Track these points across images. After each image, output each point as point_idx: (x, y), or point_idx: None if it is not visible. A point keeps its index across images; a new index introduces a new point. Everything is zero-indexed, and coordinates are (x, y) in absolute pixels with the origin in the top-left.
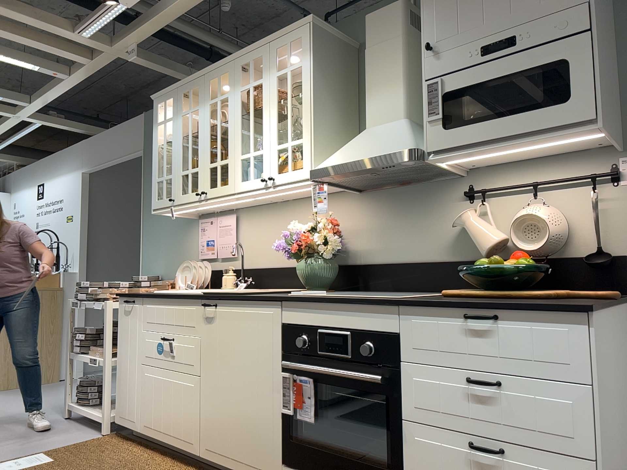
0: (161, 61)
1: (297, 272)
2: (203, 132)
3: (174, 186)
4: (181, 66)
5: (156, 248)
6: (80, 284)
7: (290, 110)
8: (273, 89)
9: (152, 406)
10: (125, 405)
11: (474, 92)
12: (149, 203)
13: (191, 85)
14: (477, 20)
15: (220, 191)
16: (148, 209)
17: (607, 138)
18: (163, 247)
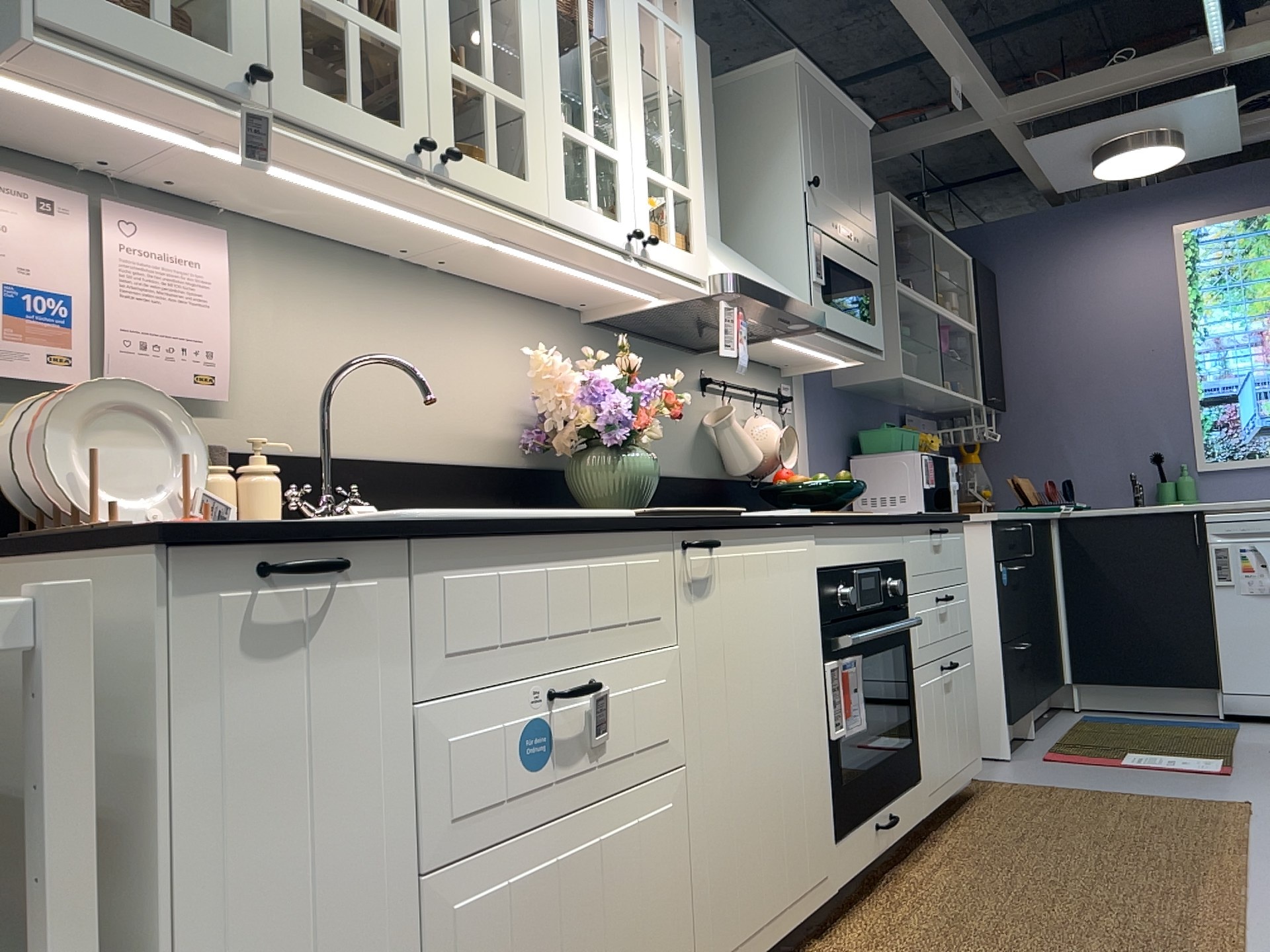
0: None
1: (617, 475)
2: None
3: (251, 13)
4: None
5: None
6: None
7: (669, 111)
8: (634, 27)
9: None
10: None
11: (829, 270)
12: None
13: None
14: (837, 190)
15: (502, 186)
16: None
17: (837, 366)
18: None
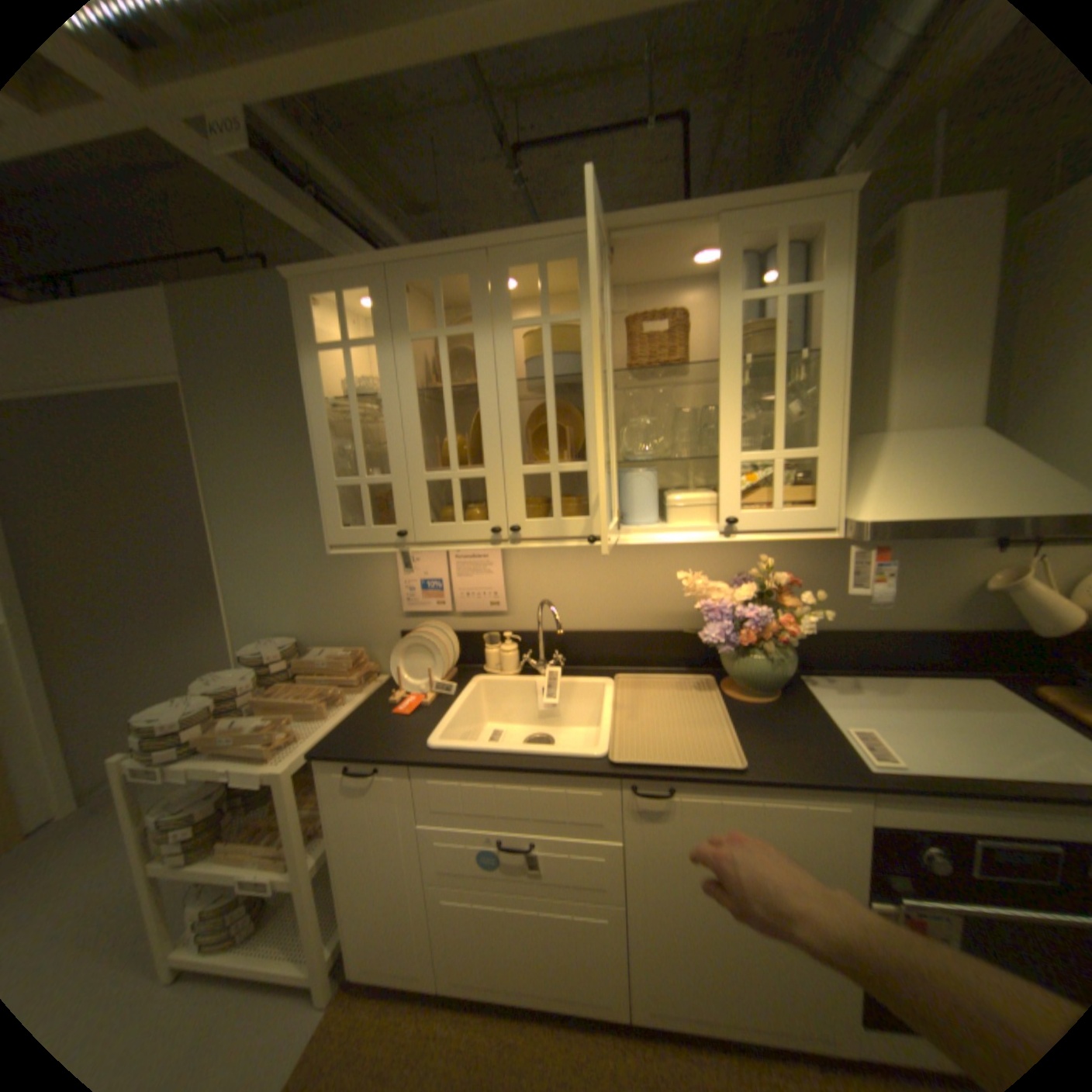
0: (261, 170)
1: (737, 670)
2: (496, 392)
3: (404, 503)
4: (299, 191)
5: (268, 586)
6: (143, 729)
7: (784, 385)
8: (733, 329)
9: (474, 955)
10: (379, 955)
11: None
12: (223, 495)
13: (437, 266)
14: None
15: (566, 529)
16: (225, 507)
17: None
18: (290, 585)
